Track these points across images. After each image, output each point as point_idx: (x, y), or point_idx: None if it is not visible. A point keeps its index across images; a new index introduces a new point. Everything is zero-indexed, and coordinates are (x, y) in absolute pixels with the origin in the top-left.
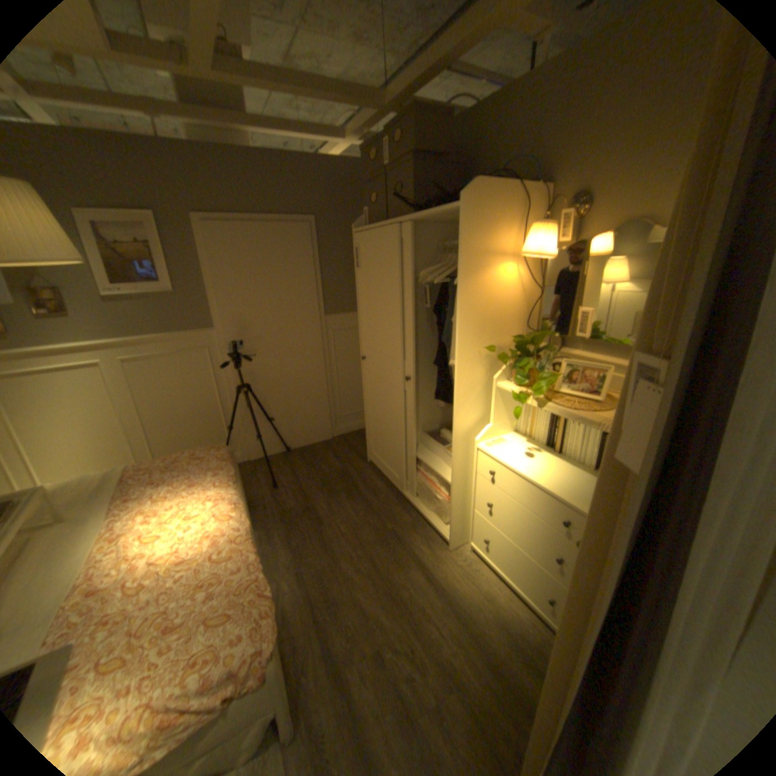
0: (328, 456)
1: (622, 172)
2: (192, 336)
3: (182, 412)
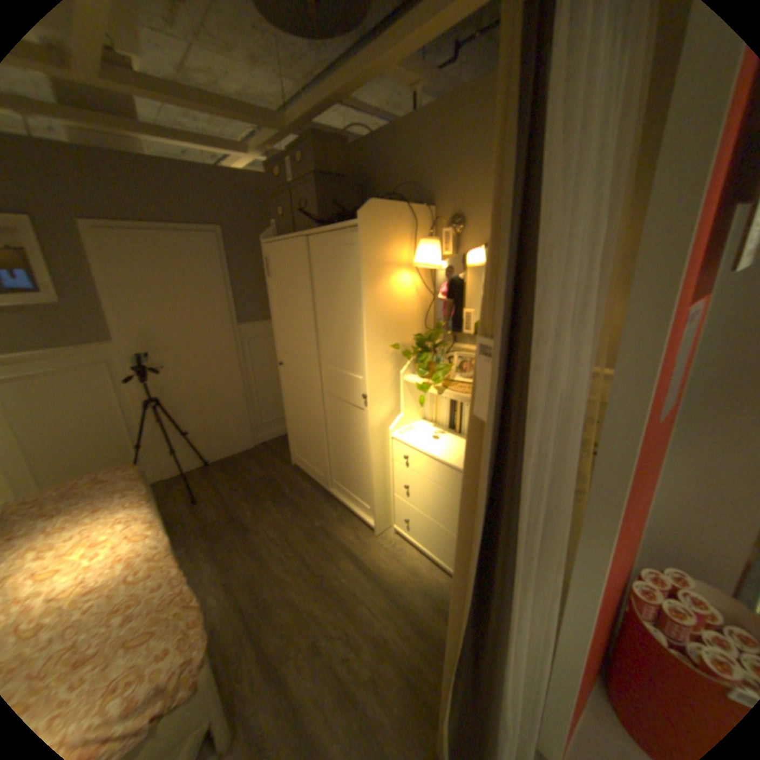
0: (250, 465)
1: (483, 201)
2: (84, 351)
3: (75, 435)
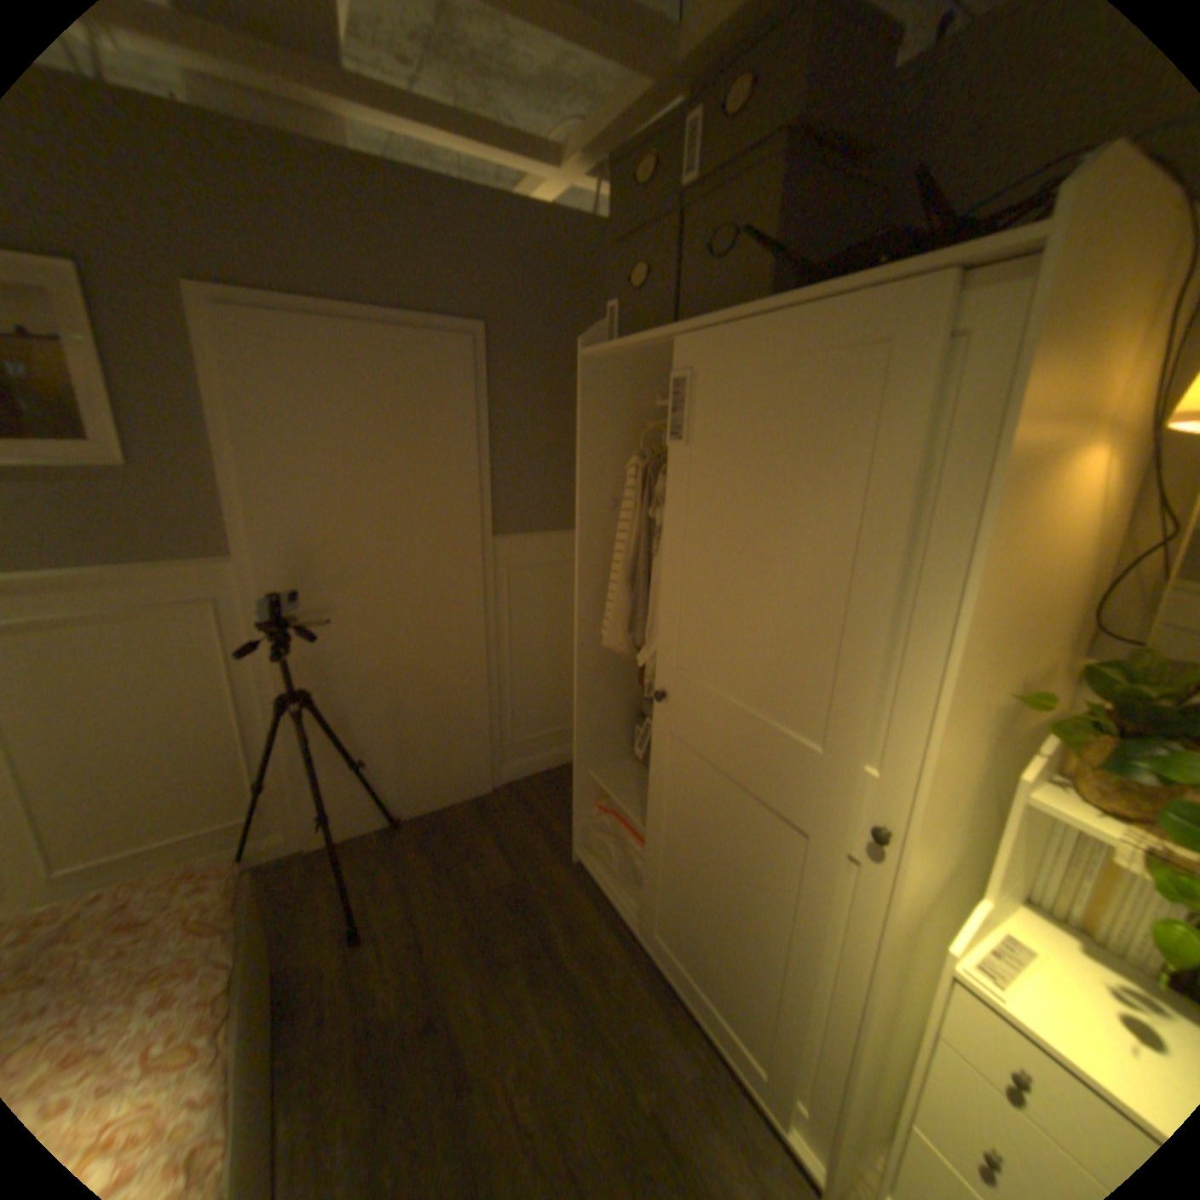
0: (485, 842)
1: None
2: (176, 574)
3: (139, 750)
